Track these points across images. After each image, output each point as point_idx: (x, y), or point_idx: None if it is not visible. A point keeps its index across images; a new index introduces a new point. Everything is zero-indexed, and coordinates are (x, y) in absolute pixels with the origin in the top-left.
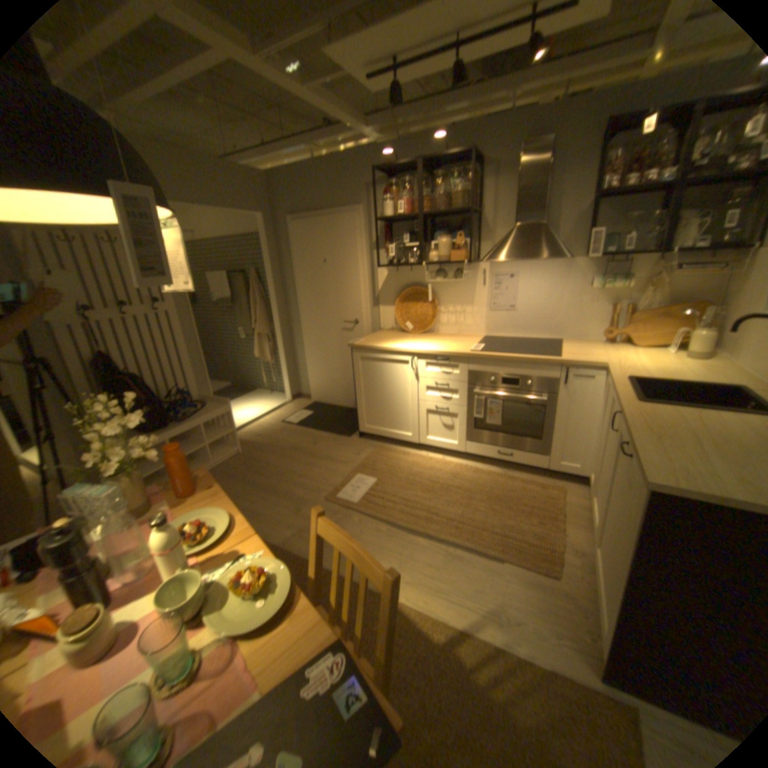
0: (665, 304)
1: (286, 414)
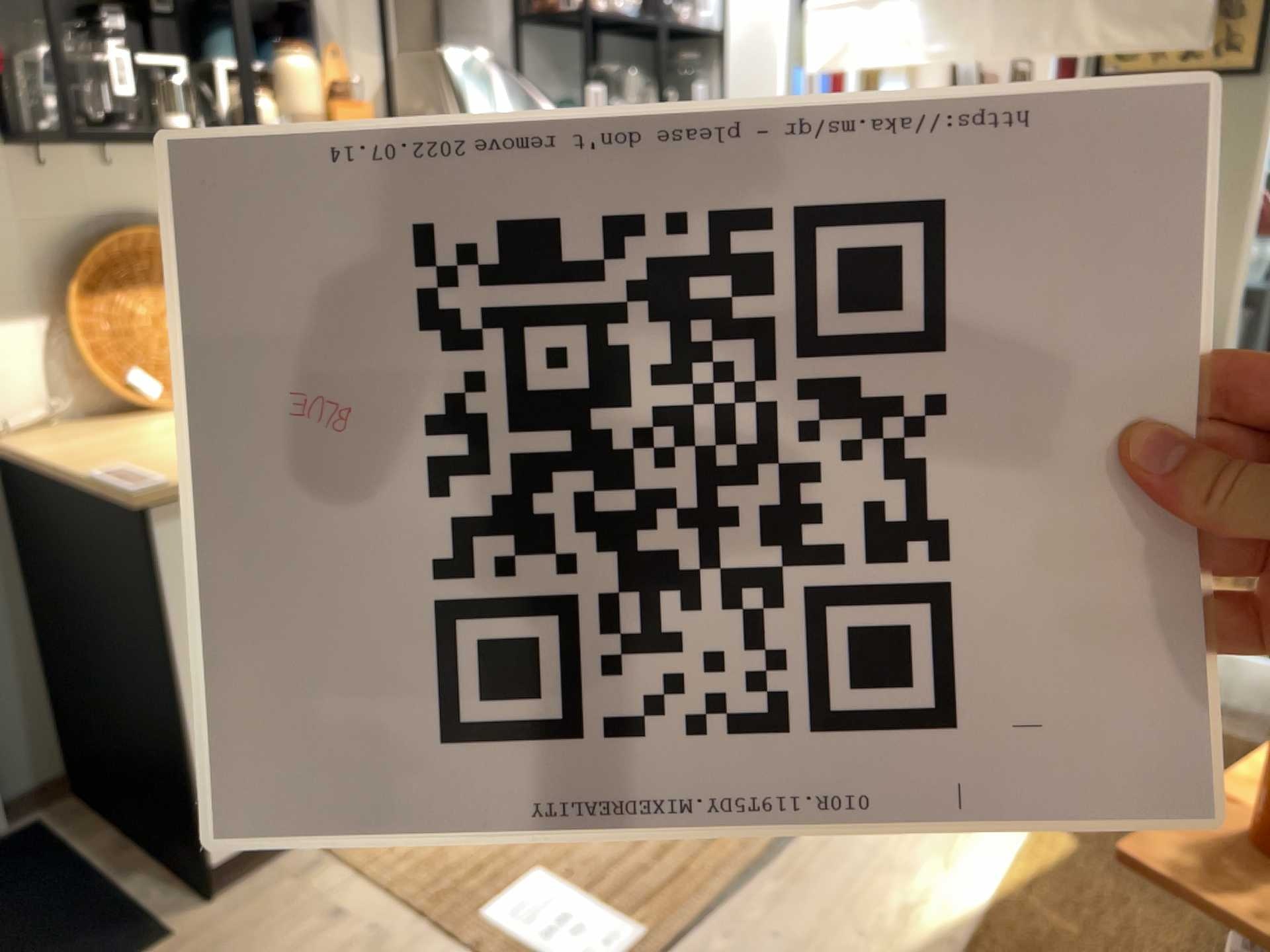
0: None
1: None
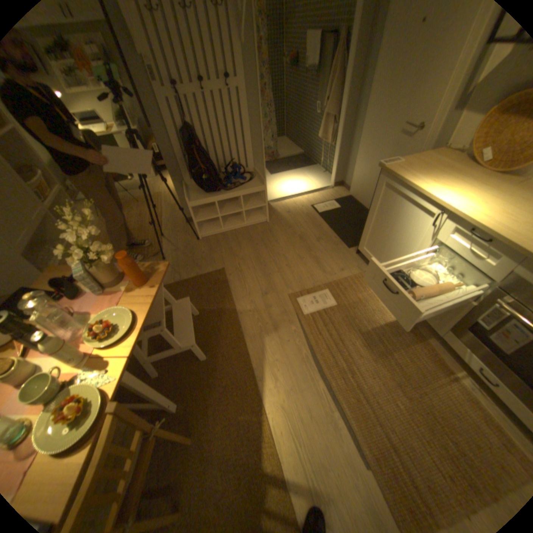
0: None
1: (321, 199)
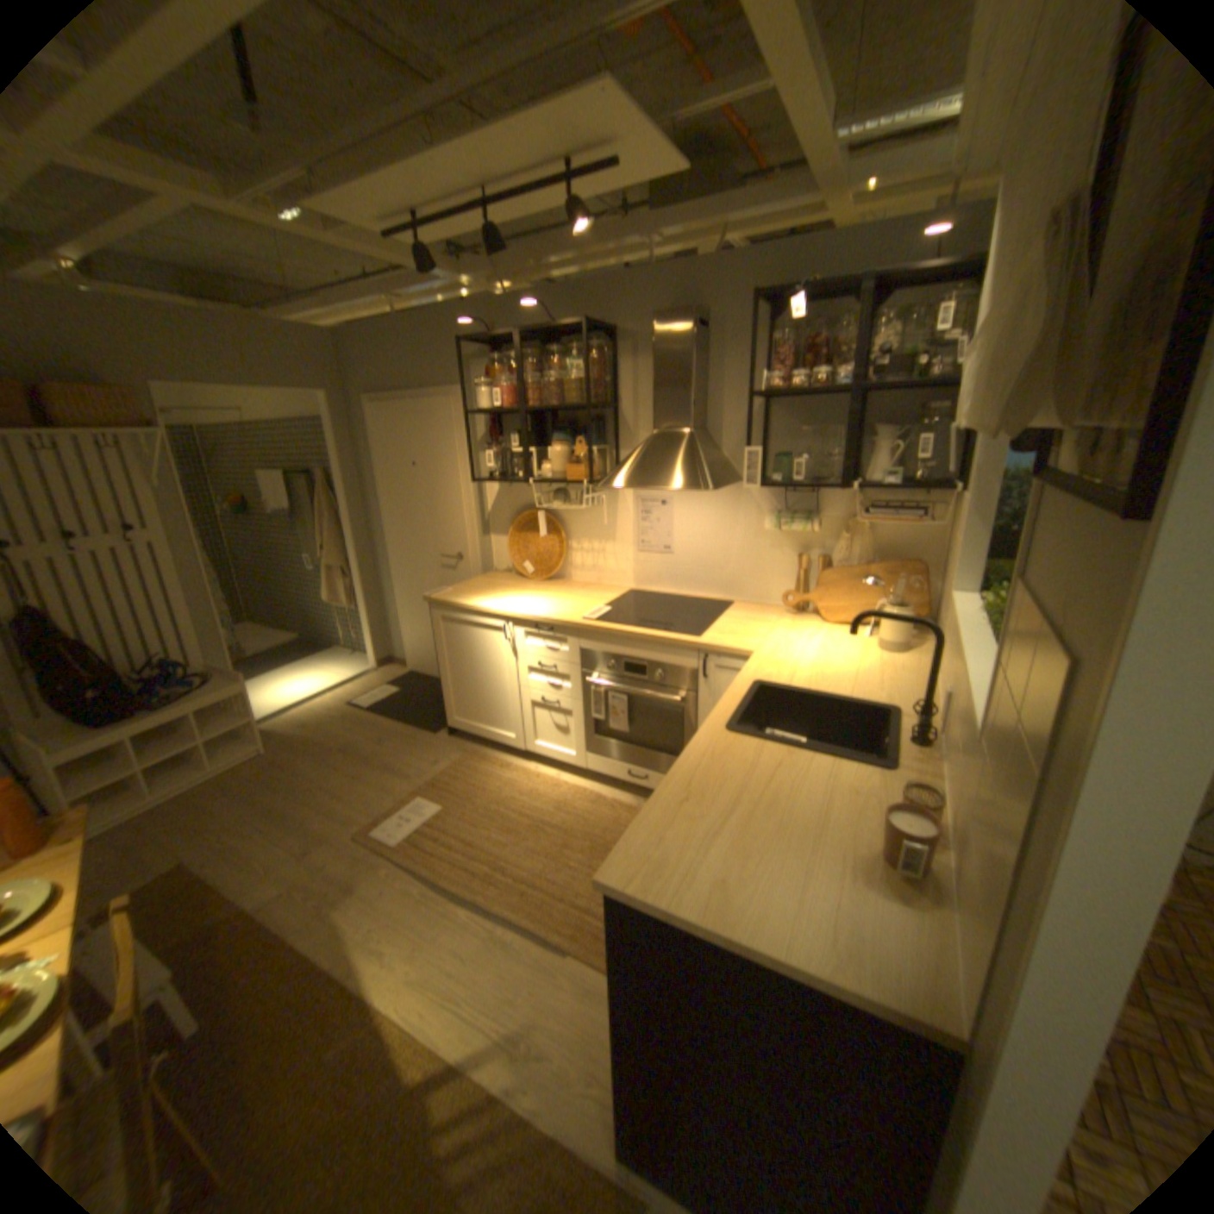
0: (867, 558)
1: (360, 690)
